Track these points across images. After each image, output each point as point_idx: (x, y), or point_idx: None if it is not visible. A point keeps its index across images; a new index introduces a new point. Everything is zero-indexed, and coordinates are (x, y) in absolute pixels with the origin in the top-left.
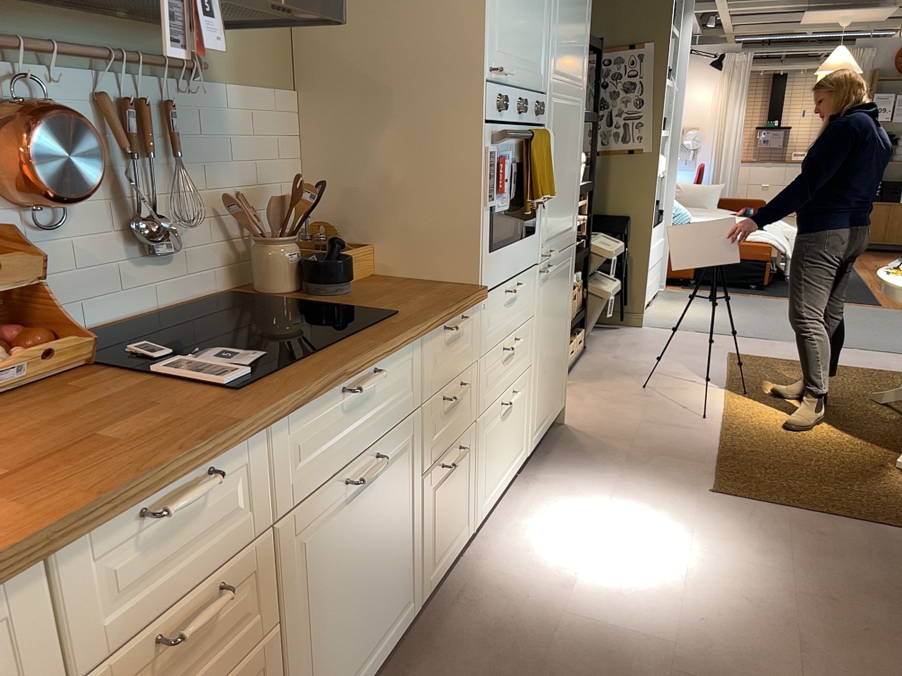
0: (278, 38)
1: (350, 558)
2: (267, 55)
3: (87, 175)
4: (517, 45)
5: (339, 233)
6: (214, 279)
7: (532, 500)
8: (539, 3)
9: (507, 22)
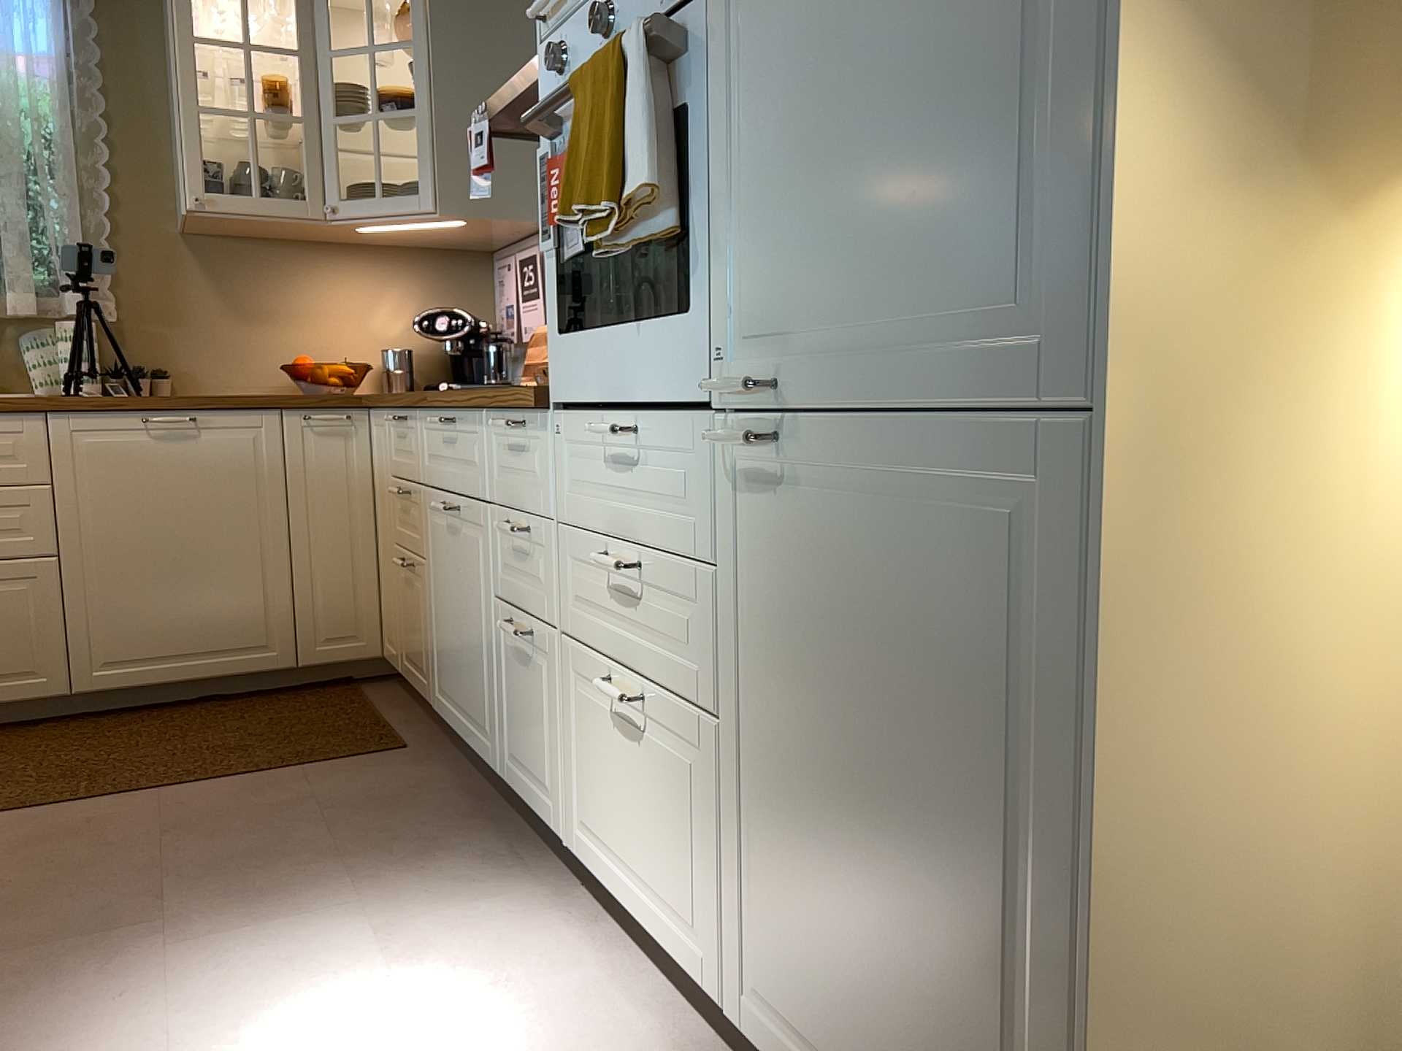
0: None
1: (448, 583)
2: None
3: None
4: None
5: None
6: None
7: (627, 1046)
8: None
9: None
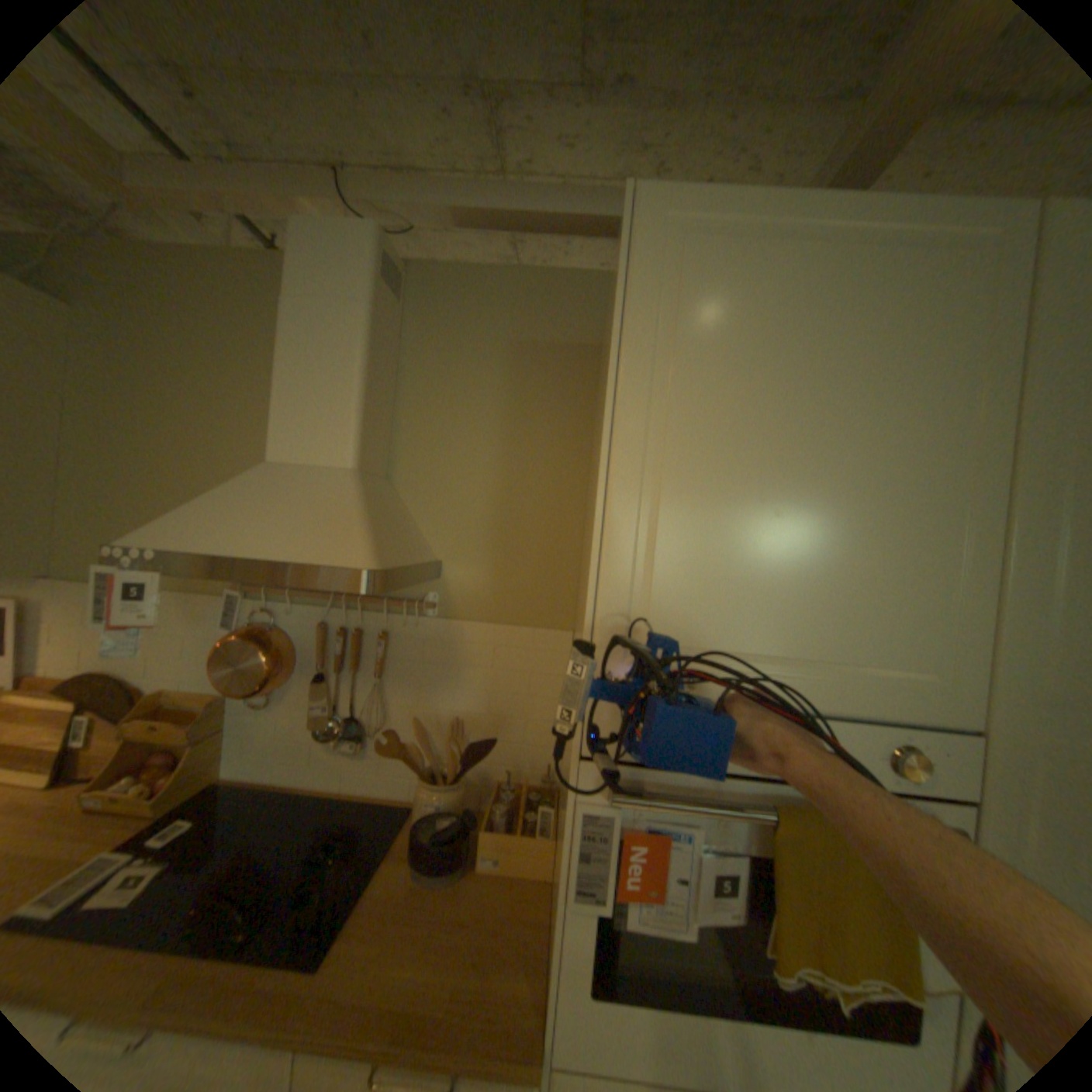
0: (548, 575)
1: None
2: (528, 591)
3: (242, 680)
4: (760, 623)
5: (521, 804)
6: (405, 788)
7: None
8: (910, 537)
9: (694, 584)
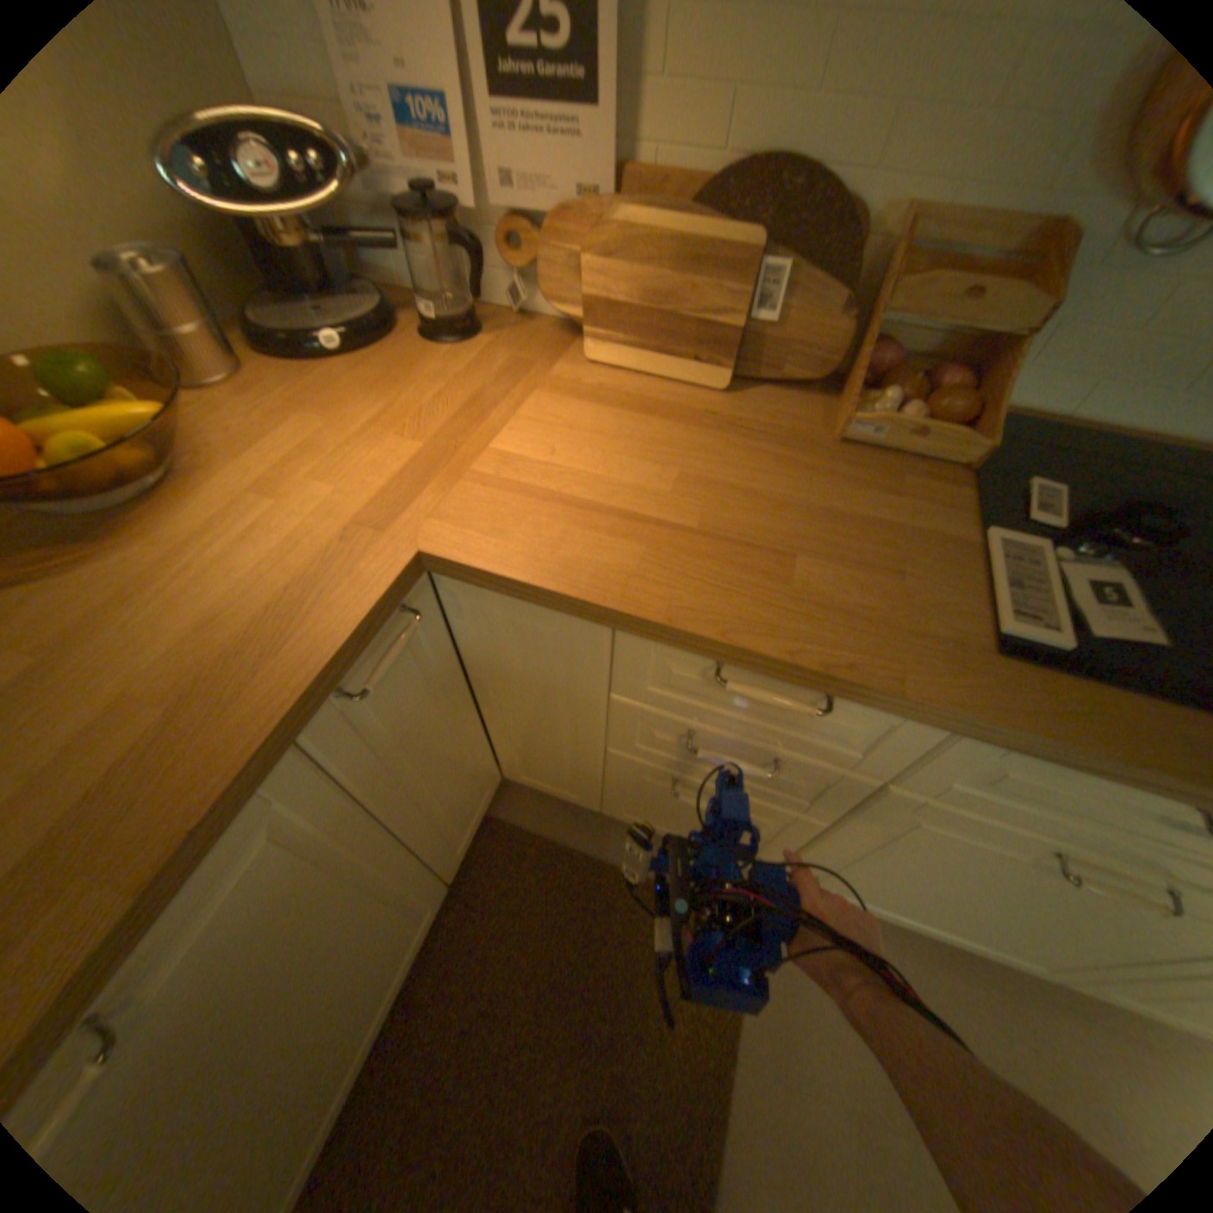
0: None
1: (983, 883)
2: None
3: None
4: None
5: None
6: None
7: None
8: None
9: None
